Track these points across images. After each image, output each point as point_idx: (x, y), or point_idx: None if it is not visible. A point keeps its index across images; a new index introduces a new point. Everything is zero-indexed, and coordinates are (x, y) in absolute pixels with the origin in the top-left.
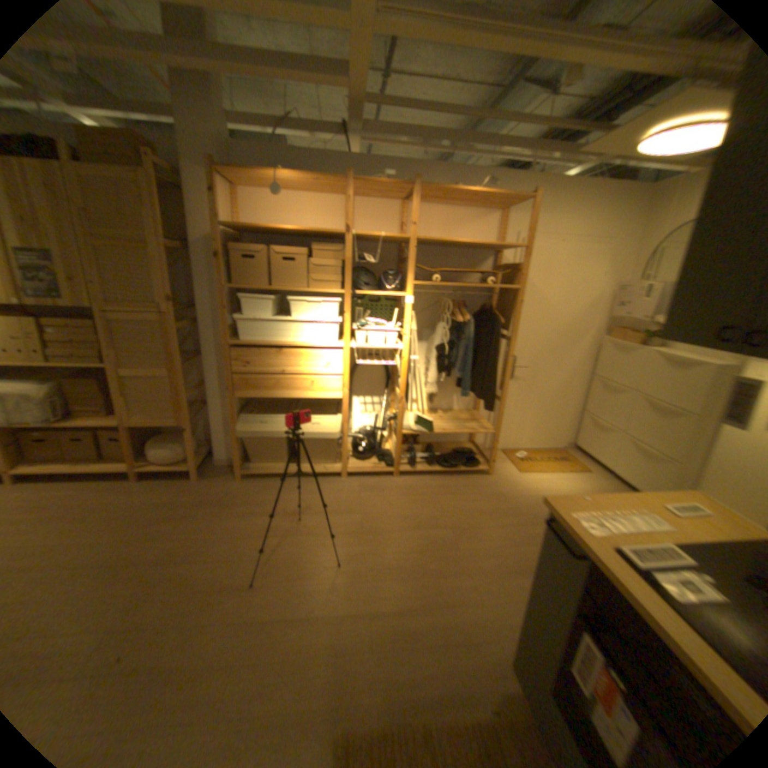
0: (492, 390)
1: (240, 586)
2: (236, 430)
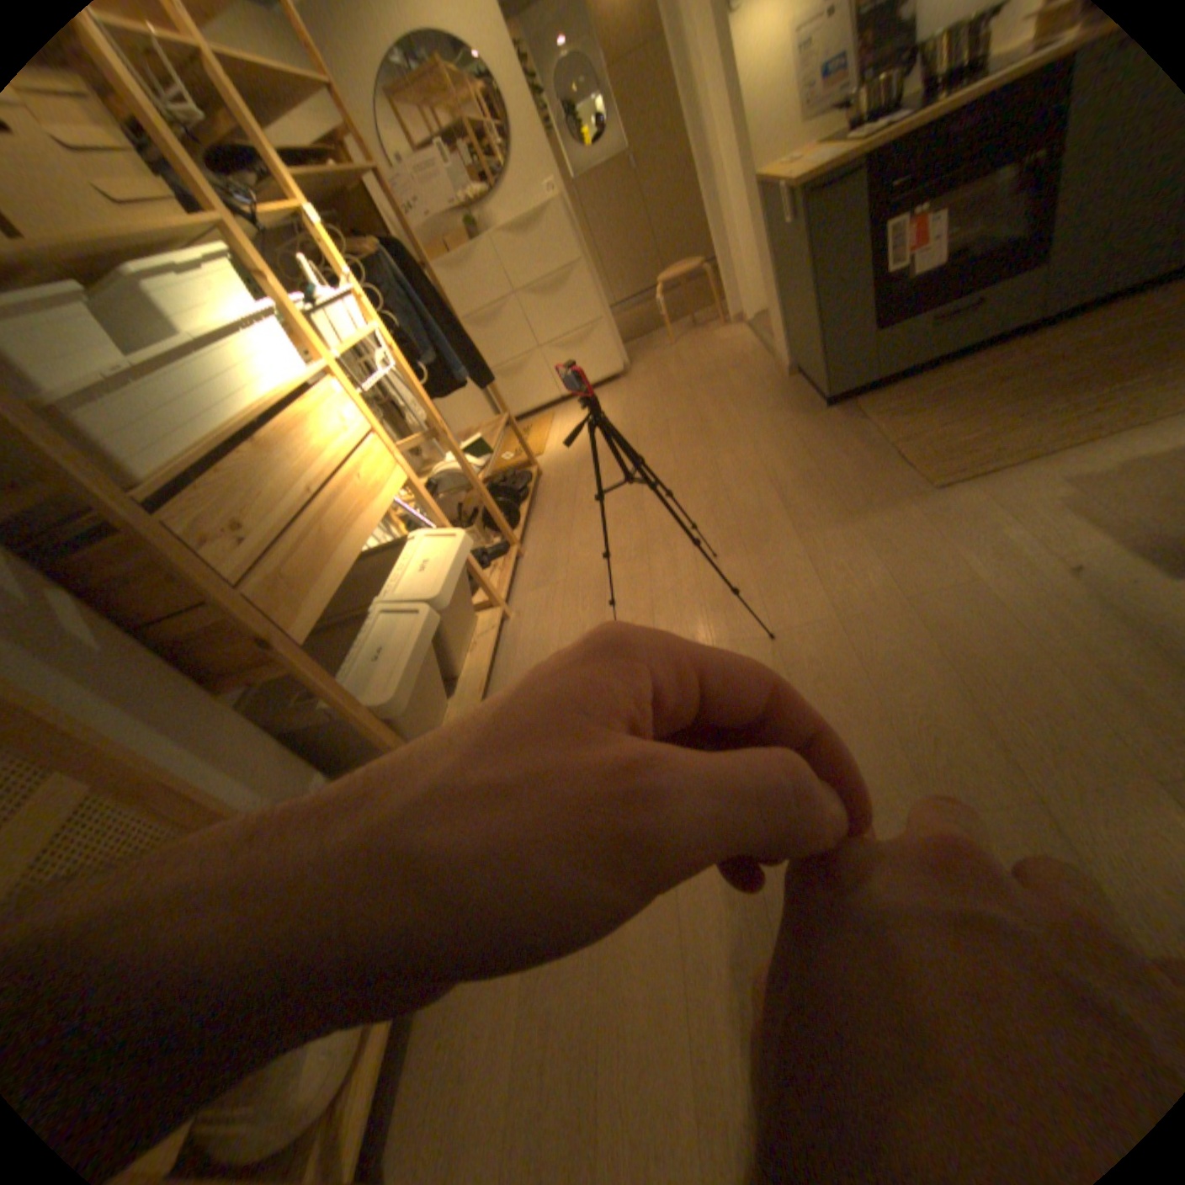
0: (470, 350)
1: (765, 653)
2: (380, 698)
